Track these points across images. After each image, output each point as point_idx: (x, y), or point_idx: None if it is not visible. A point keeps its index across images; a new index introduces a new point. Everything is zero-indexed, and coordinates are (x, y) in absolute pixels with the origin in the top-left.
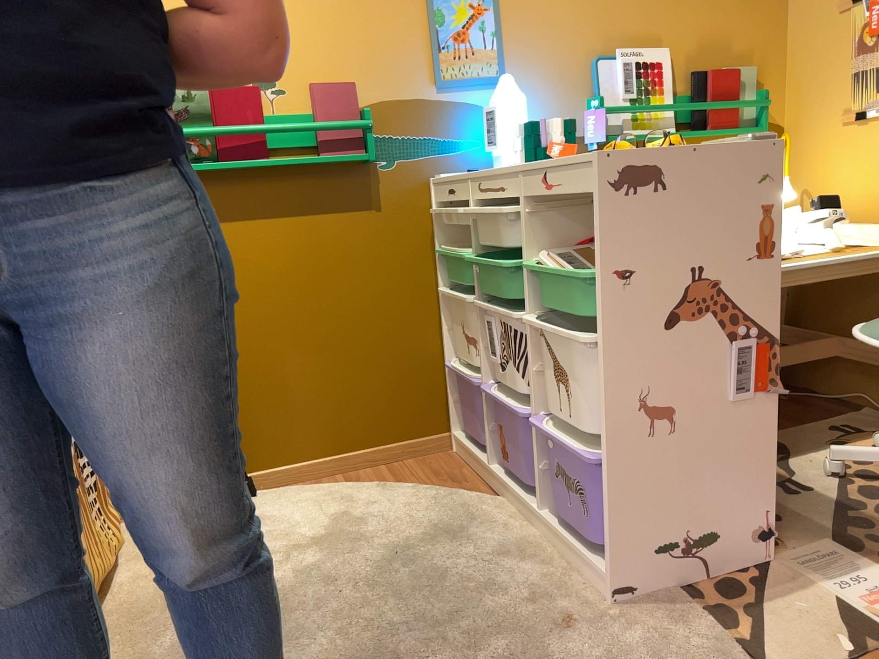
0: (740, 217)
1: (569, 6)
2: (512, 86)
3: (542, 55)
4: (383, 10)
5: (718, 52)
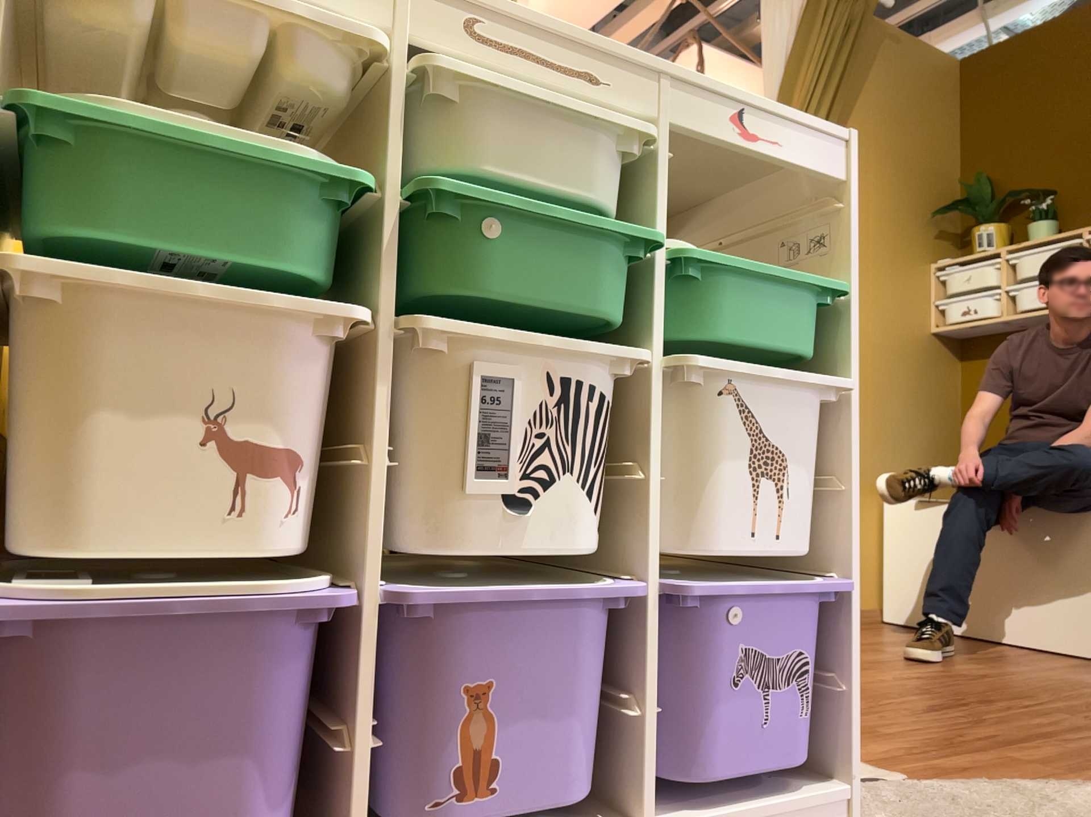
0: None
1: None
2: None
3: None
4: None
5: None
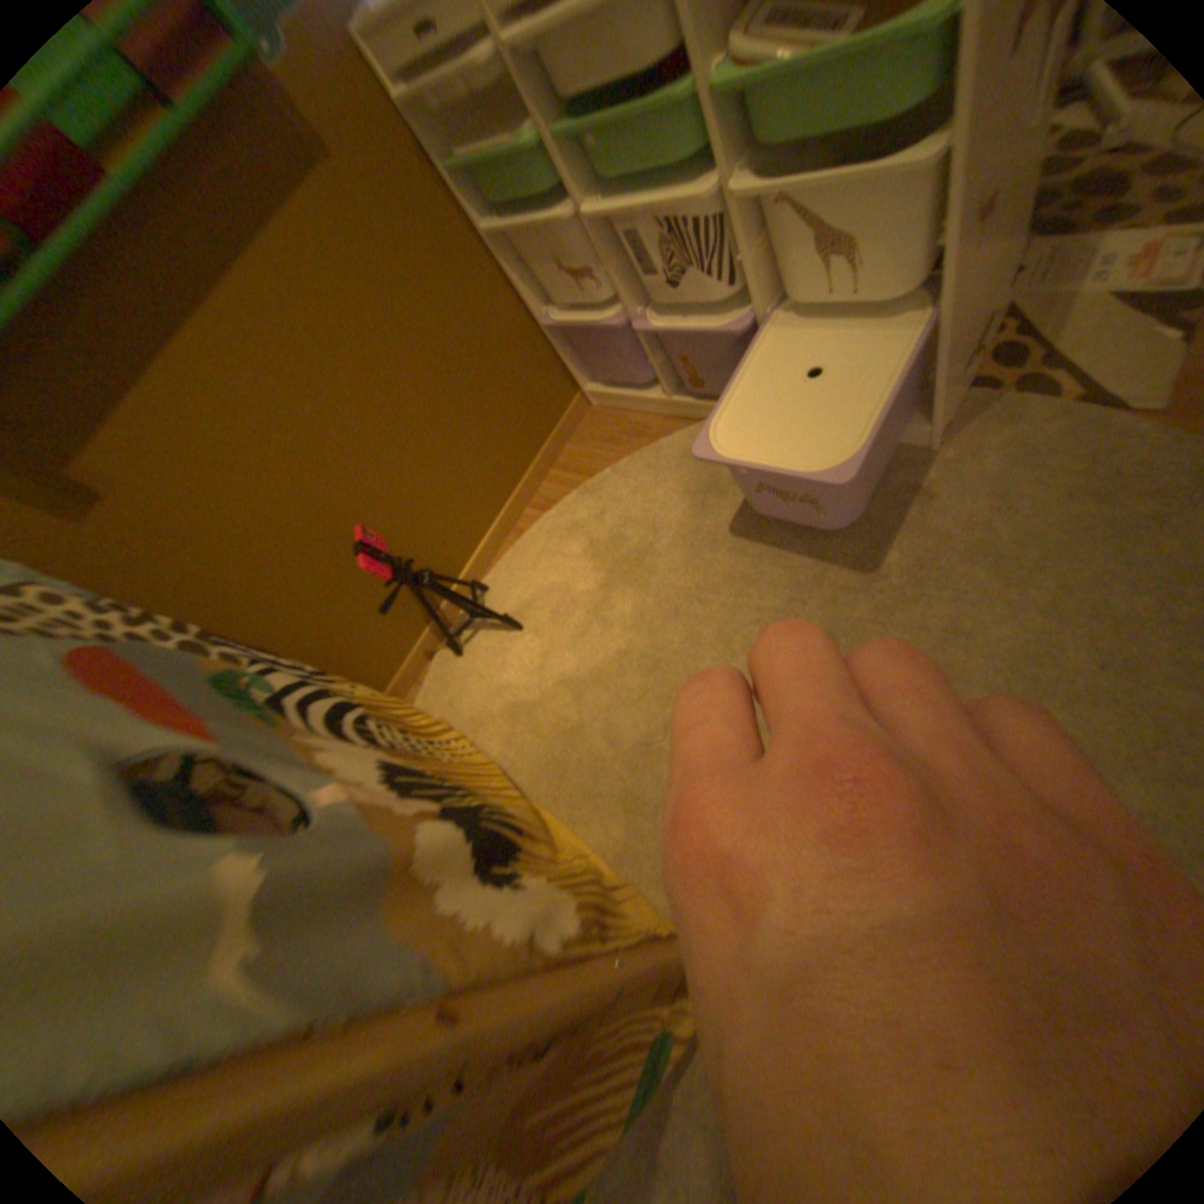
0: None
1: None
2: None
3: None
4: None
5: None
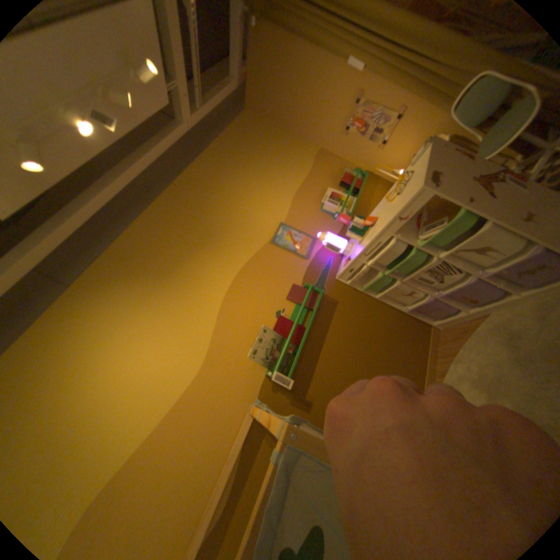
0: (458, 155)
1: (301, 207)
2: (323, 233)
3: (312, 222)
4: (274, 260)
5: (335, 174)
